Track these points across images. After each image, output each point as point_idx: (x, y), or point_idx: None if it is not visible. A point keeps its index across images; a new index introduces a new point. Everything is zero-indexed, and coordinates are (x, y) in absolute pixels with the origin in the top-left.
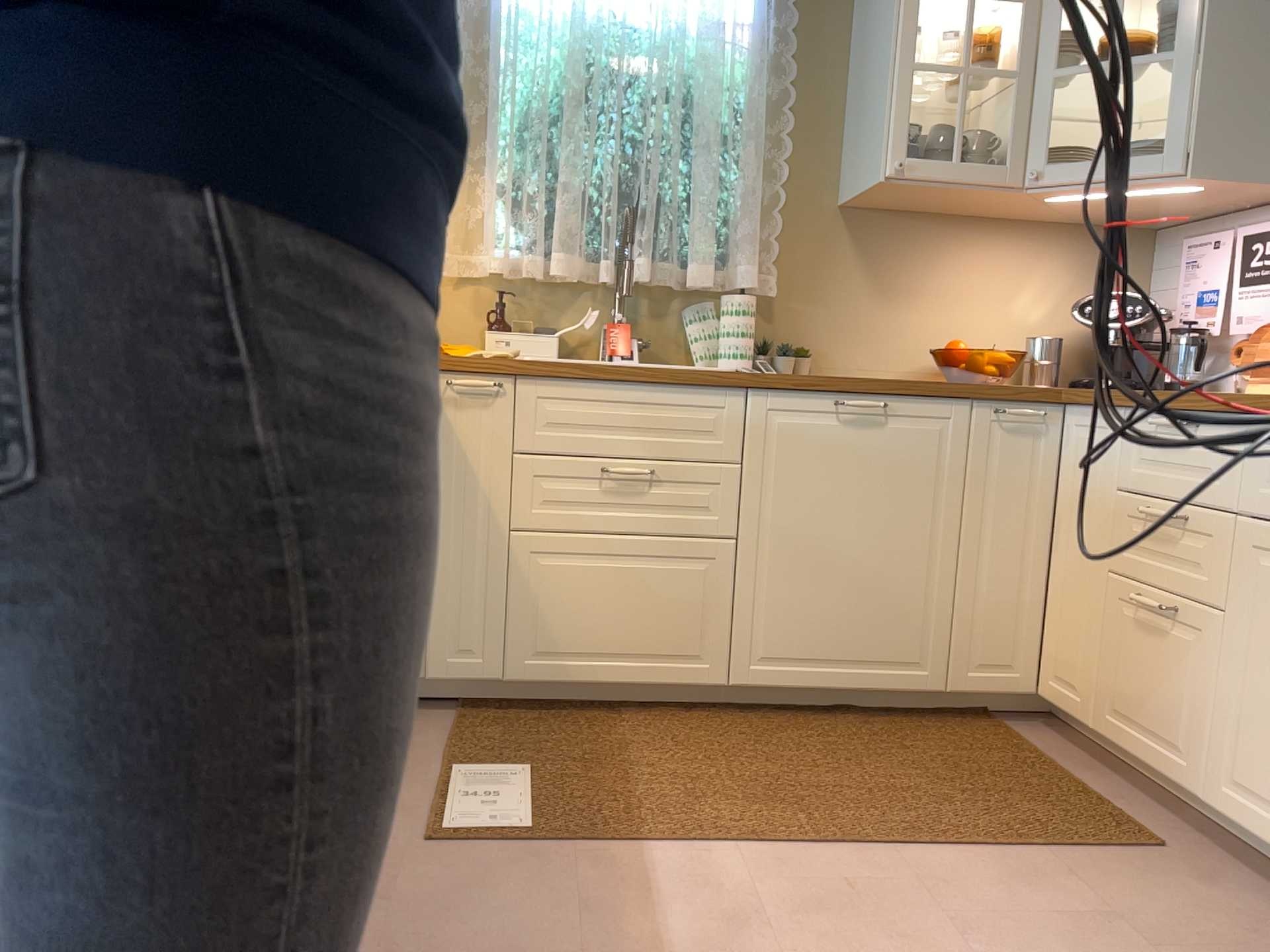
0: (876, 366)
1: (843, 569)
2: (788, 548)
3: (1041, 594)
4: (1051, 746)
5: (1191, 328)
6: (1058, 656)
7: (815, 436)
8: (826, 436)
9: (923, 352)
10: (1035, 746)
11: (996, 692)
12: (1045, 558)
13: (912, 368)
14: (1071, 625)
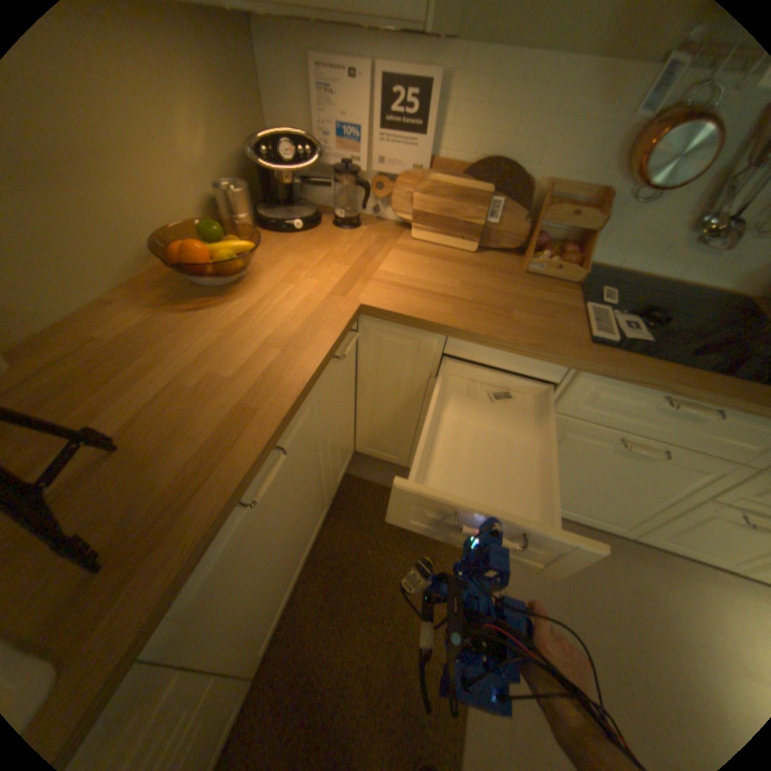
0: (81, 288)
1: (284, 550)
2: (250, 607)
3: (353, 418)
4: (378, 474)
5: (346, 167)
6: (370, 440)
7: (232, 547)
8: (241, 533)
9: (123, 244)
10: (377, 483)
11: (344, 471)
12: (353, 402)
13: (121, 267)
14: (382, 430)
